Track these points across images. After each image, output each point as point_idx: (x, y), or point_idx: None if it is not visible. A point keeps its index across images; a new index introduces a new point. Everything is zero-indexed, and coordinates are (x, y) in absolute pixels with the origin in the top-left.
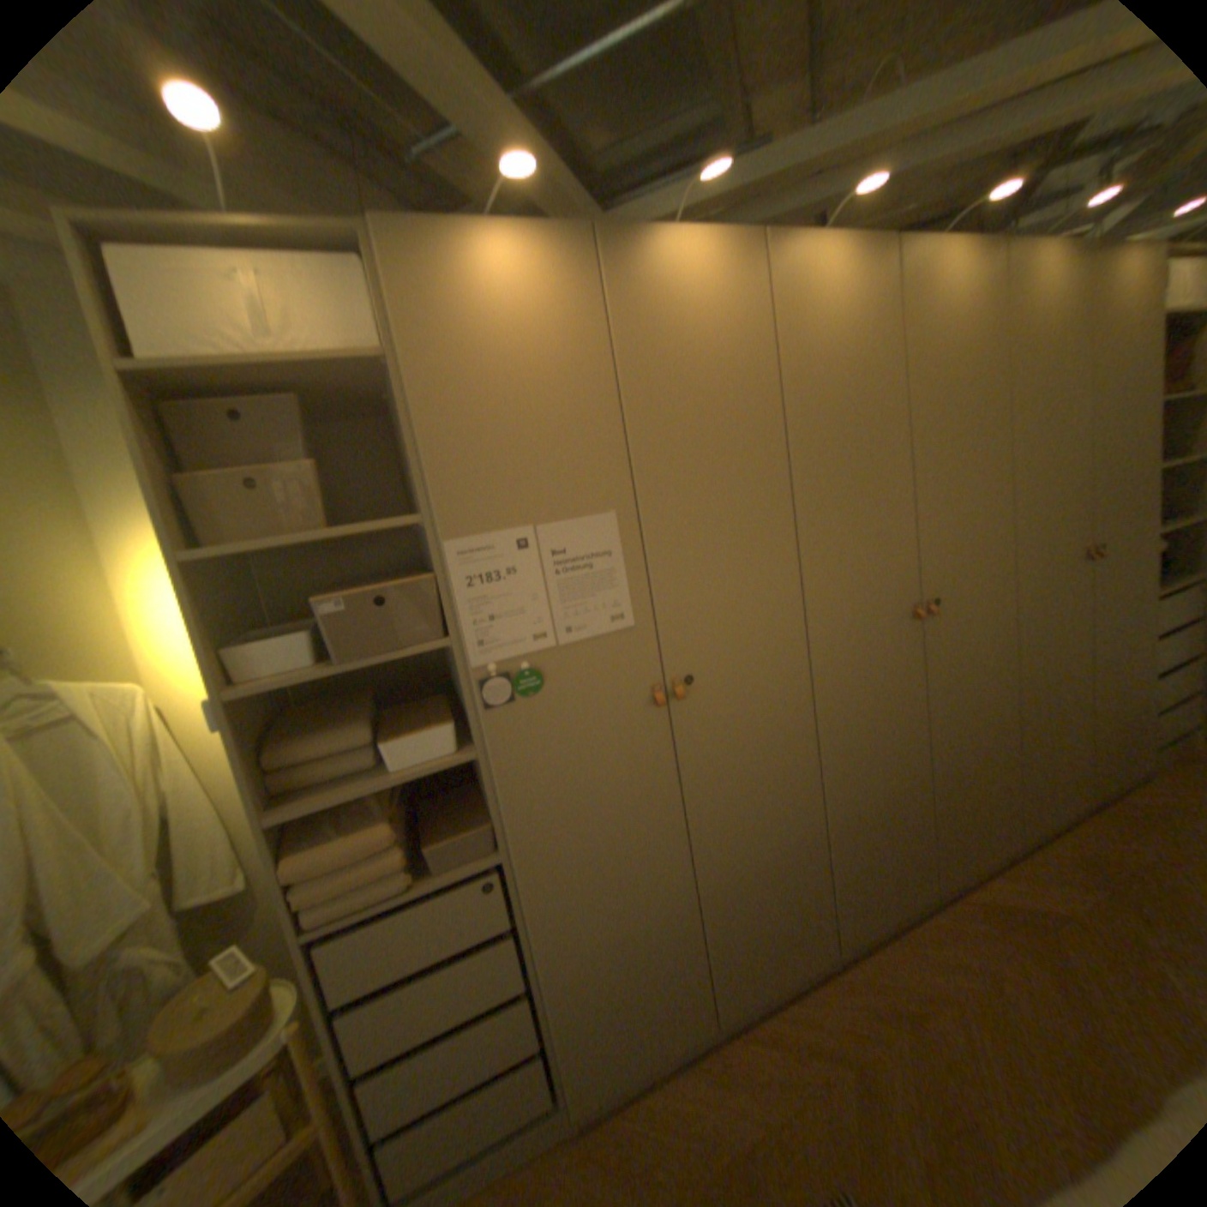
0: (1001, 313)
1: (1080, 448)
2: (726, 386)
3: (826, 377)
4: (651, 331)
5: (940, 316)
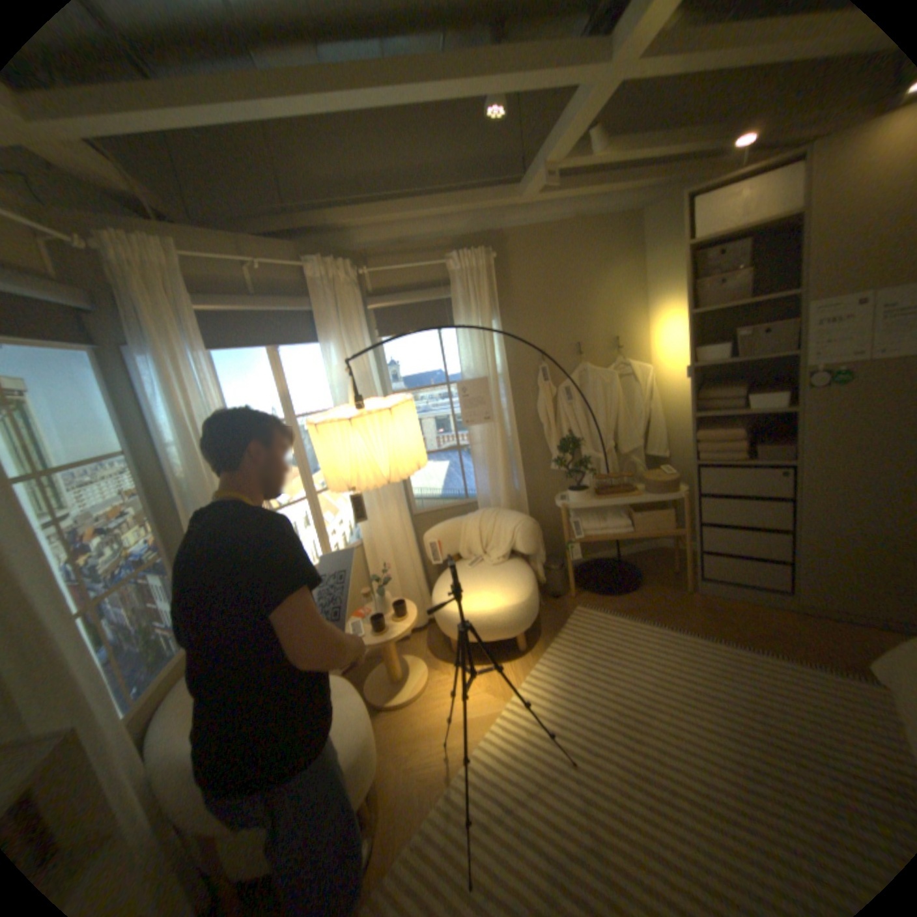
0: None
1: None
2: None
3: None
4: None
5: None
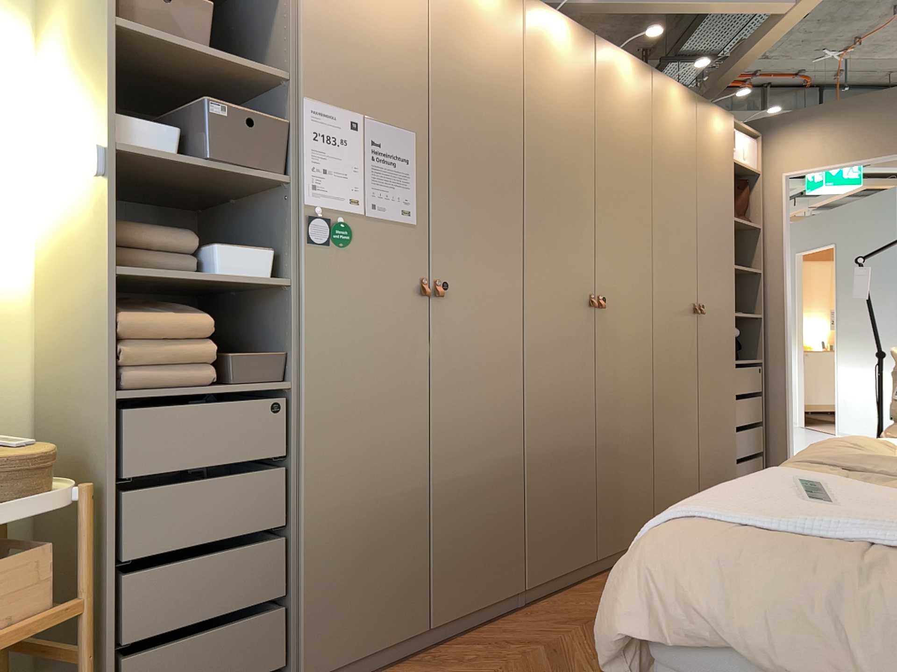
0: (650, 113)
1: (692, 227)
2: (494, 79)
3: (552, 103)
4: (455, 20)
5: (617, 98)
